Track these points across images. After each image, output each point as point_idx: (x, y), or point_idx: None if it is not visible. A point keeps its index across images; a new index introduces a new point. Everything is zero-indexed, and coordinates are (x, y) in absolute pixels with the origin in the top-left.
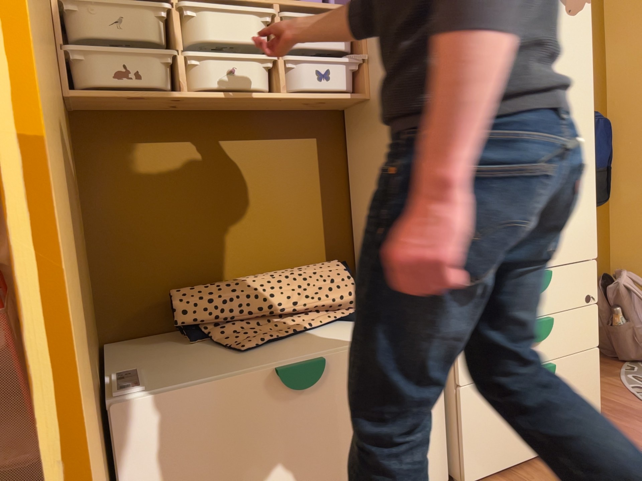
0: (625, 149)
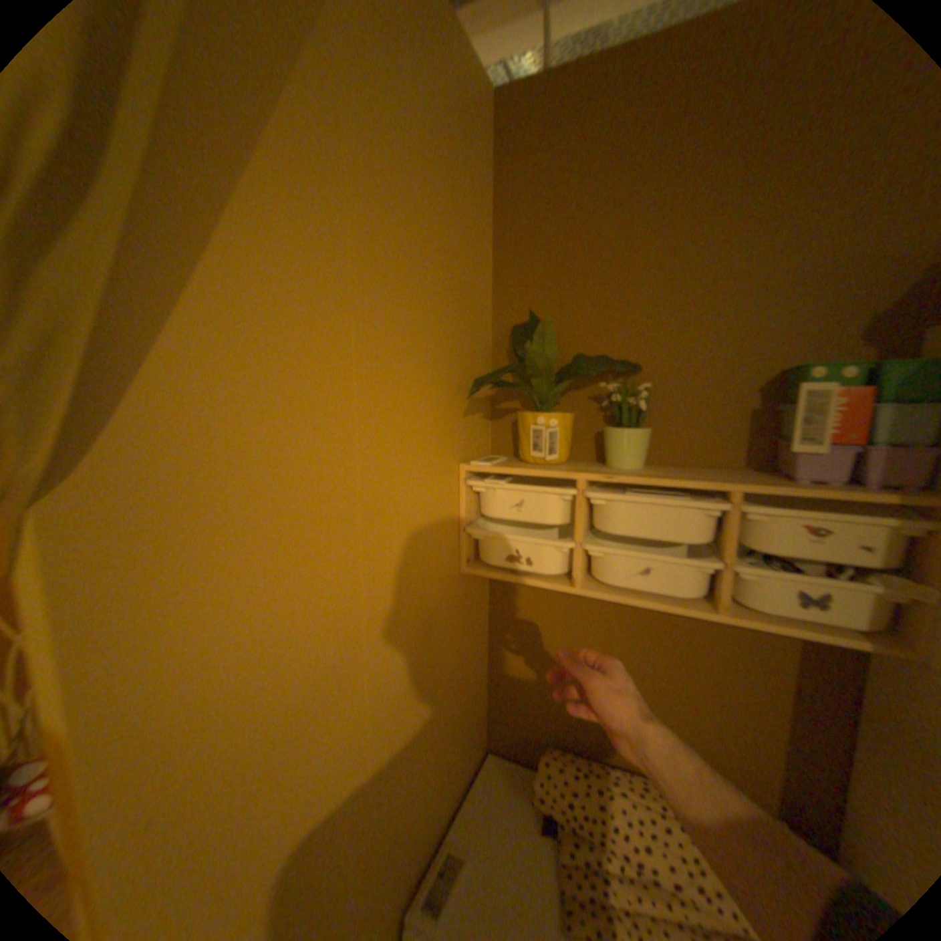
0: None
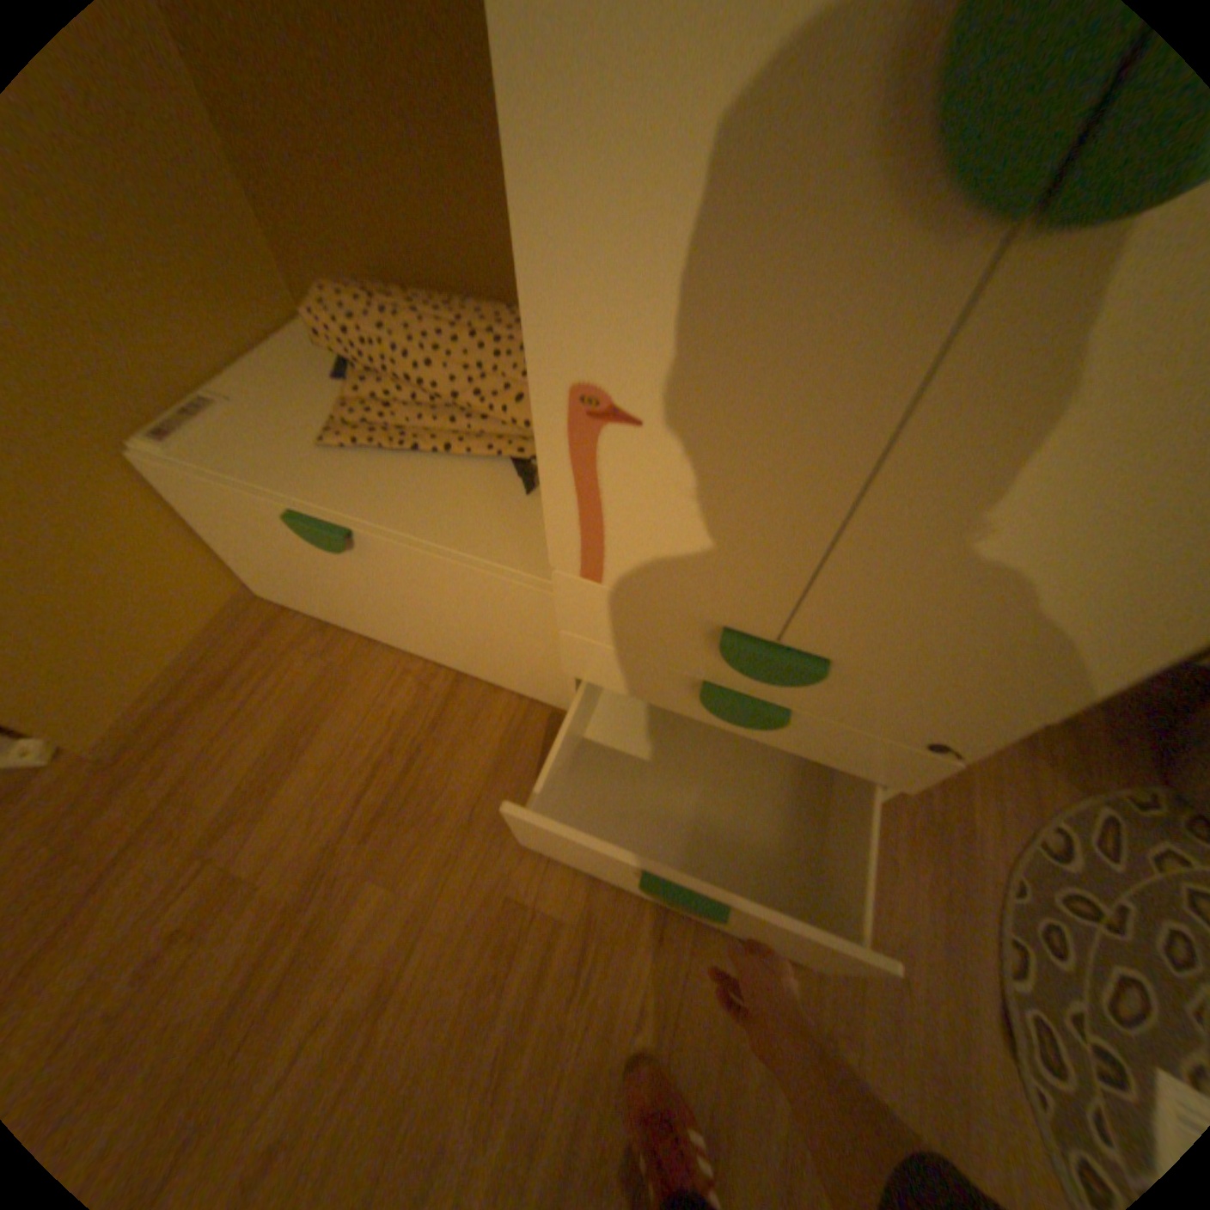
0: None
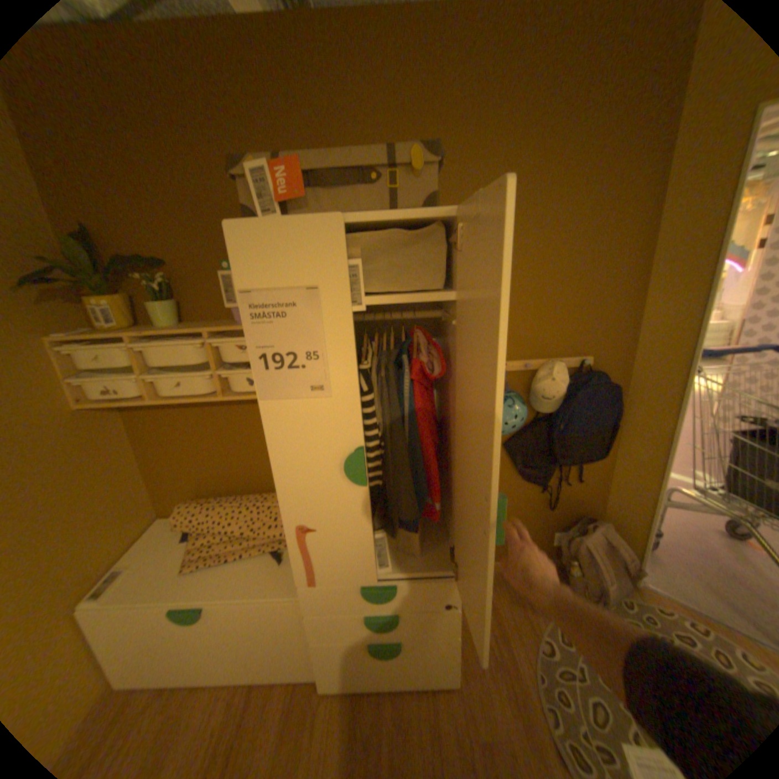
0: (645, 412)
